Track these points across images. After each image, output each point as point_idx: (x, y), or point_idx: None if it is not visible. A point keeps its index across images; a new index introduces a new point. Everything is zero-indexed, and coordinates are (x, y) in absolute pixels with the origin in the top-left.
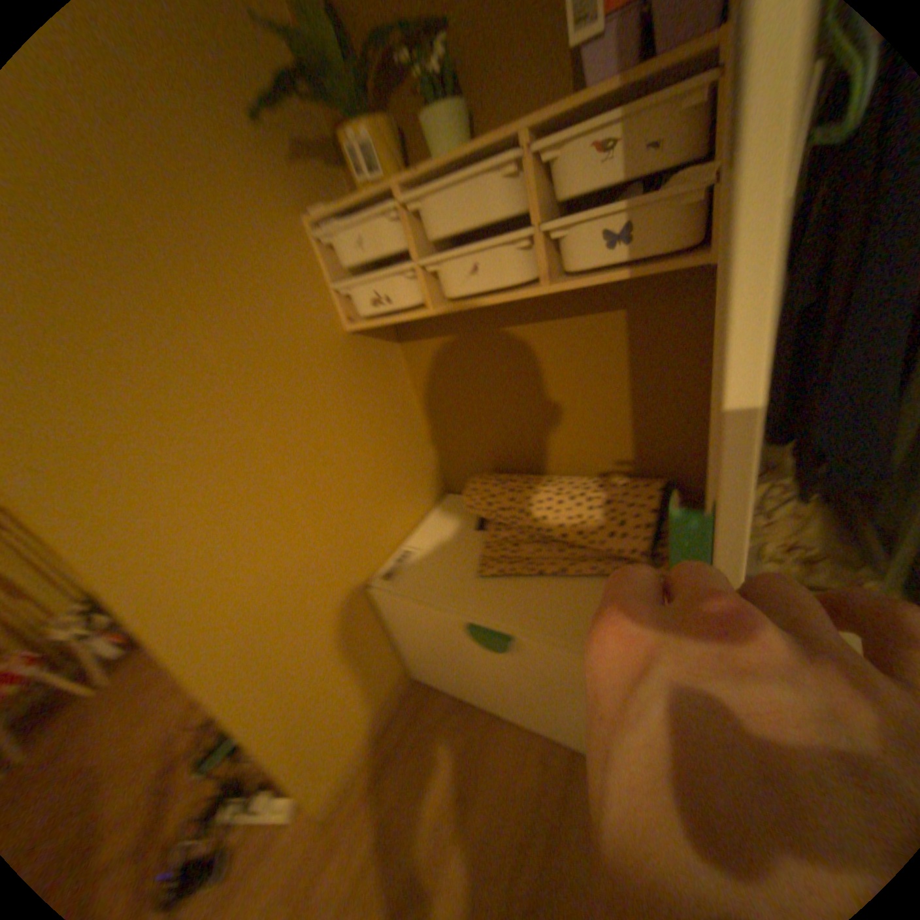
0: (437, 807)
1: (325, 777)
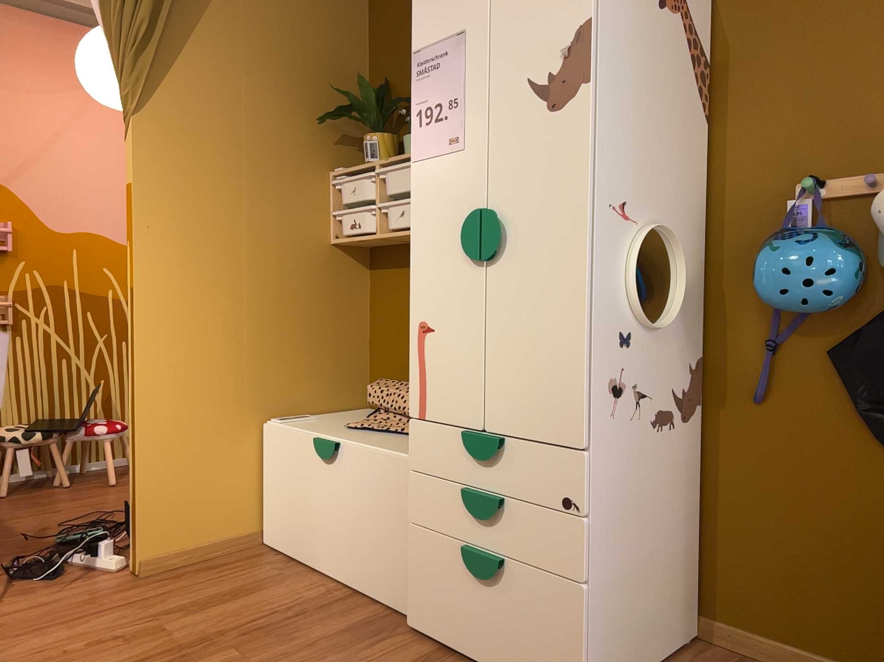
0: (230, 590)
1: (160, 548)
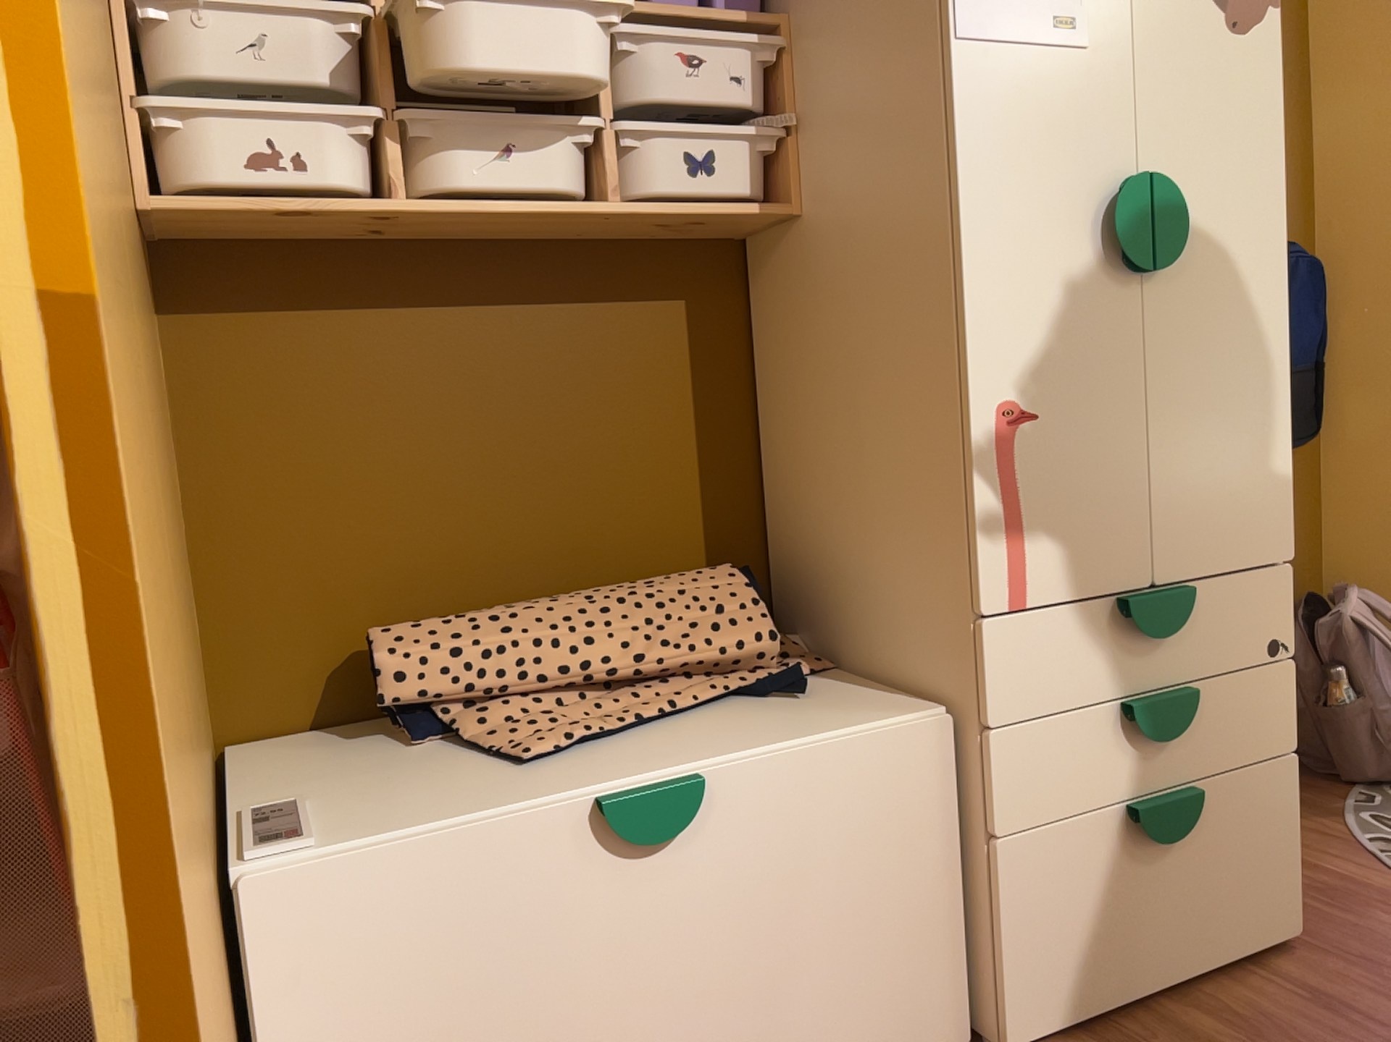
0: None
1: None
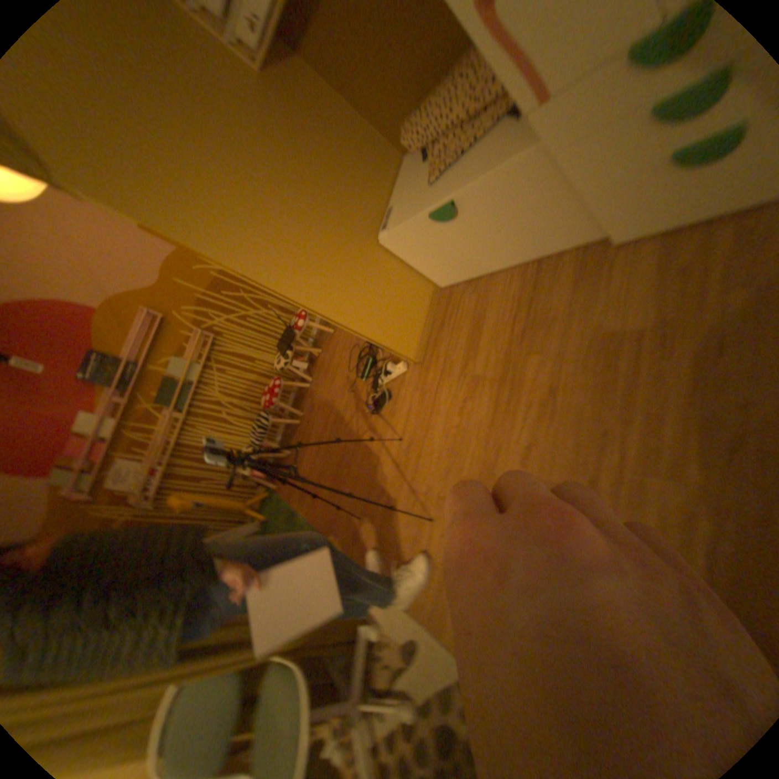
0: (471, 326)
1: (413, 344)
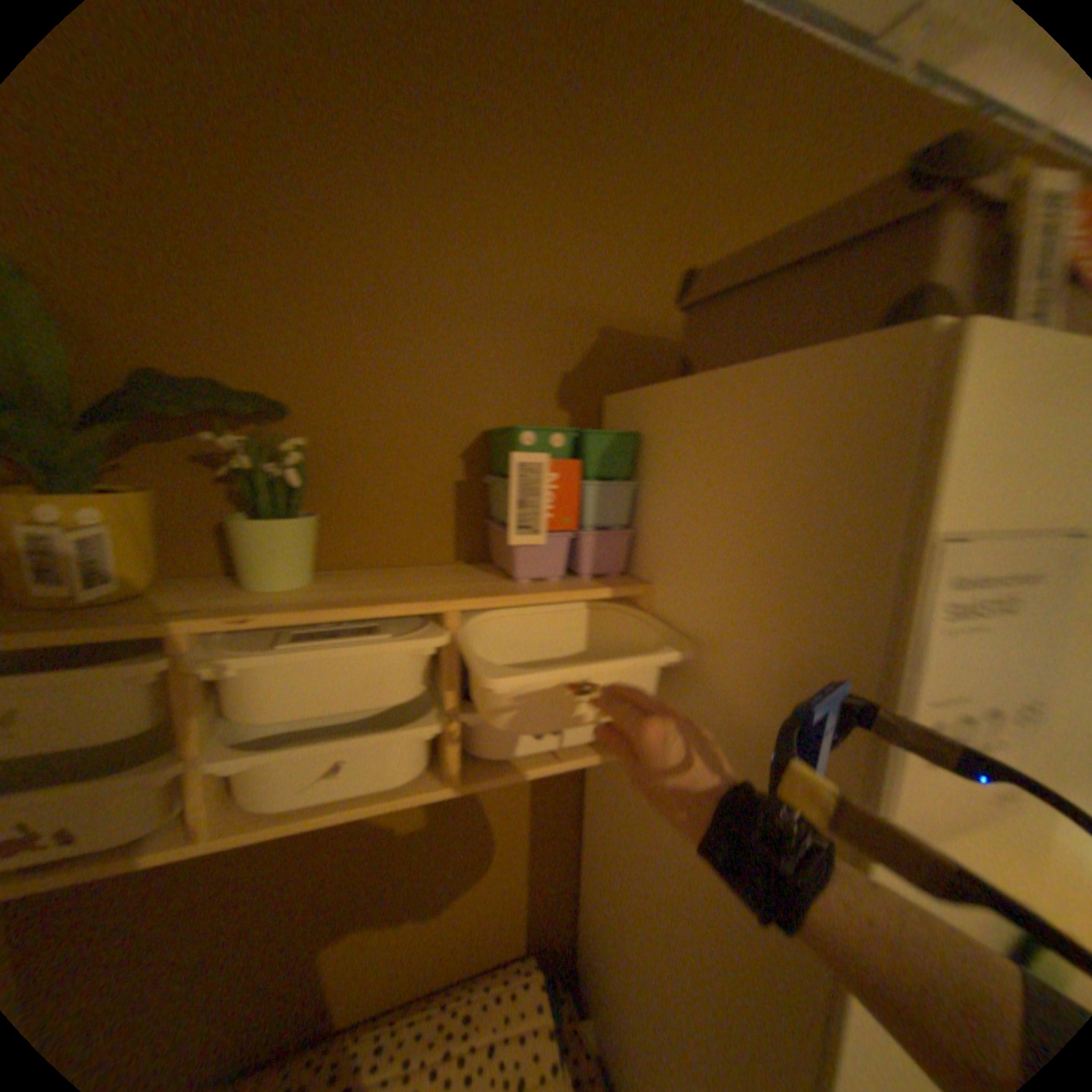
0: None
1: None
